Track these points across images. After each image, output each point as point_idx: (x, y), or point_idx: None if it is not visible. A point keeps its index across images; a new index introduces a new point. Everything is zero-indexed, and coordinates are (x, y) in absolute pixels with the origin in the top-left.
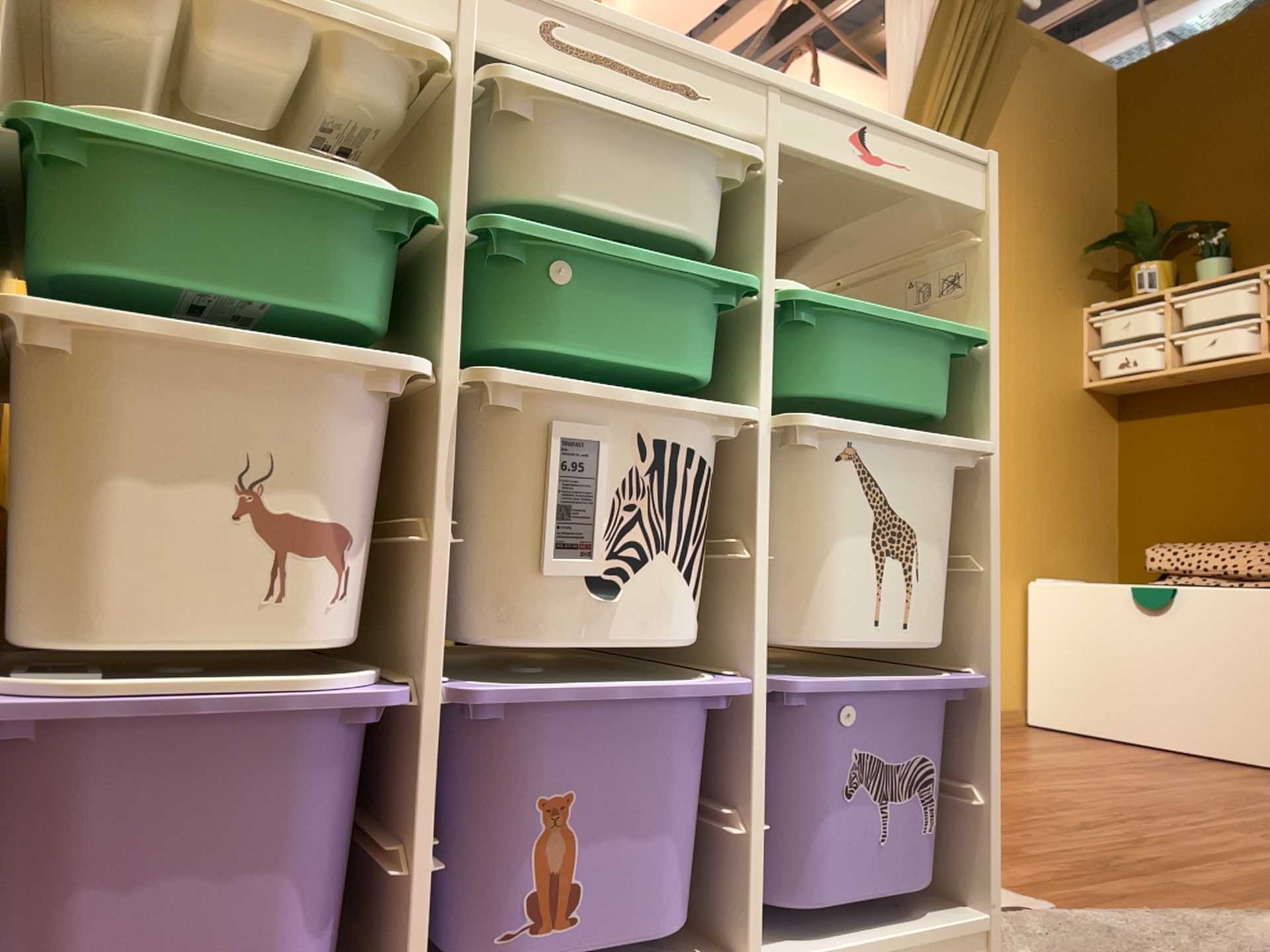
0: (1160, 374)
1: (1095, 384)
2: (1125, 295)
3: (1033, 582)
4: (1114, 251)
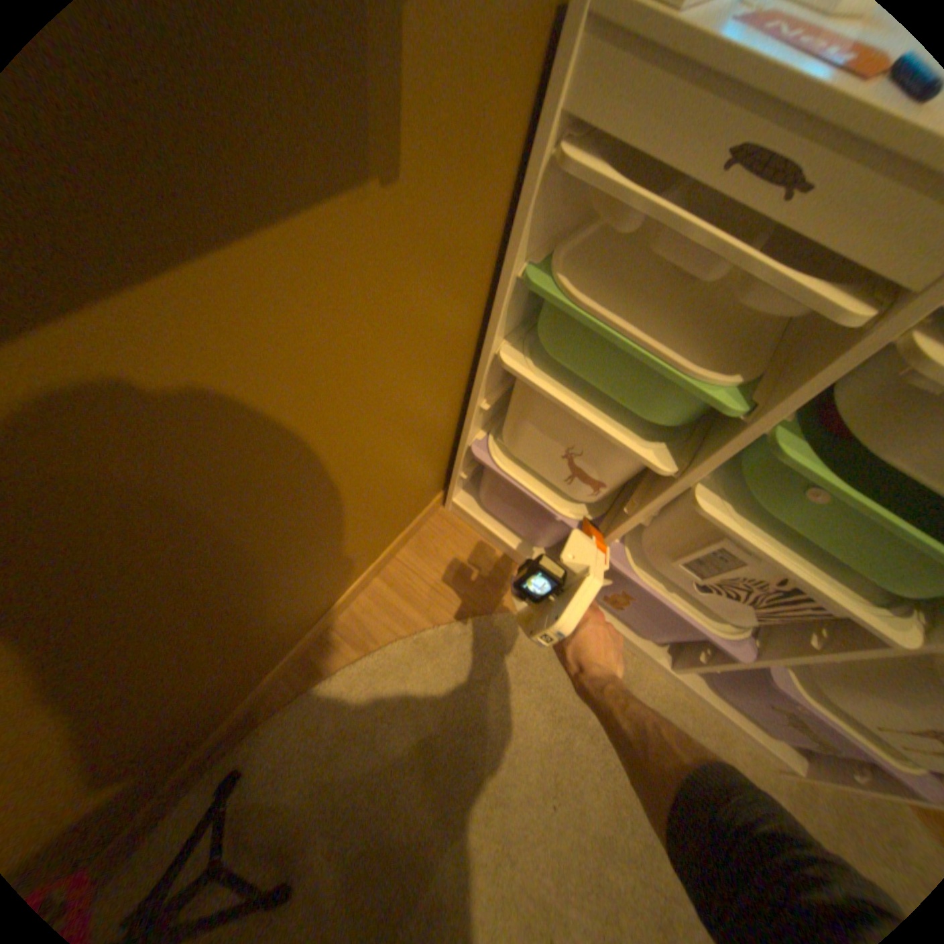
0: None
1: None
2: None
3: None
4: None
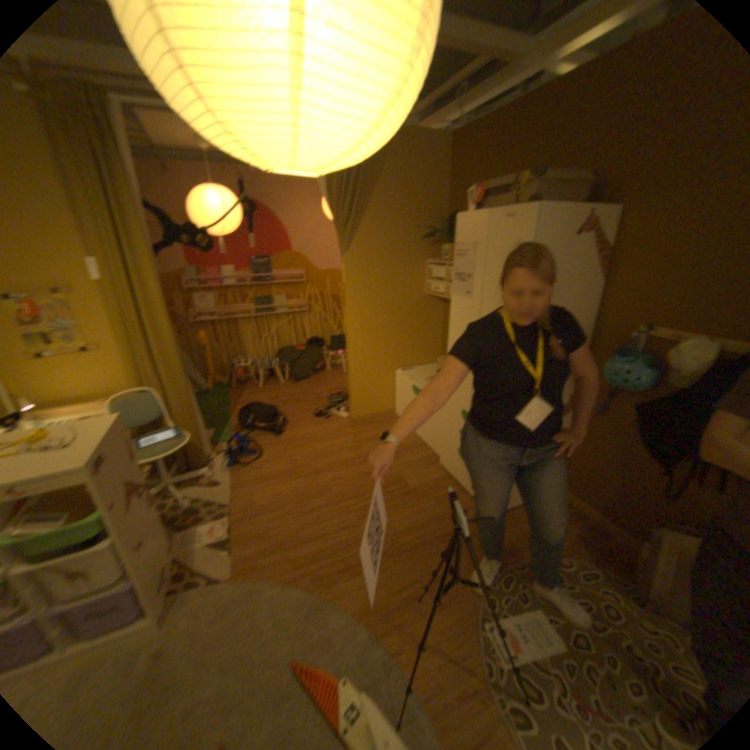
0: (445, 298)
1: (430, 294)
2: (442, 257)
3: (395, 374)
4: (437, 238)
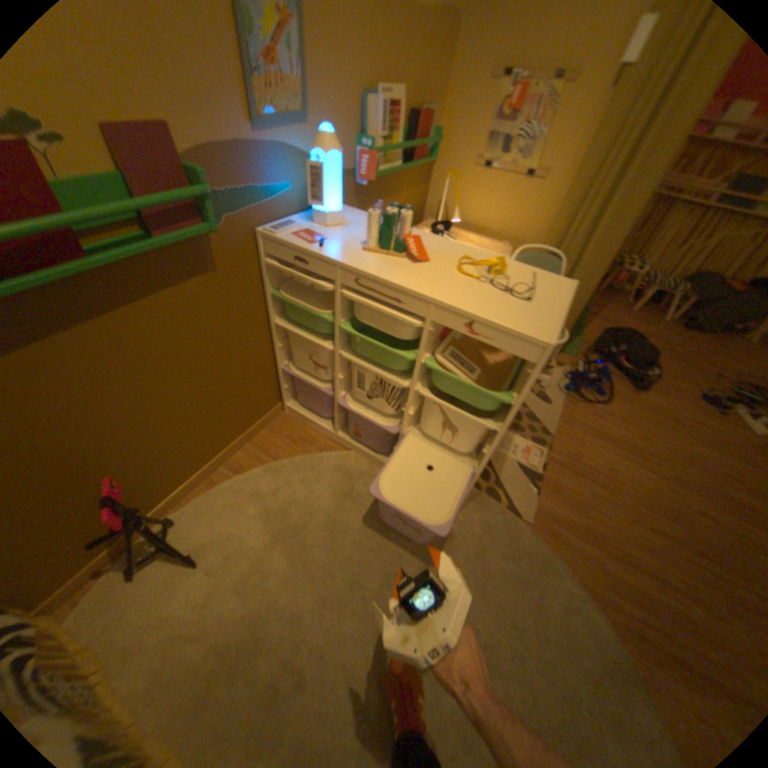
0: None
1: None
2: None
3: None
4: None
